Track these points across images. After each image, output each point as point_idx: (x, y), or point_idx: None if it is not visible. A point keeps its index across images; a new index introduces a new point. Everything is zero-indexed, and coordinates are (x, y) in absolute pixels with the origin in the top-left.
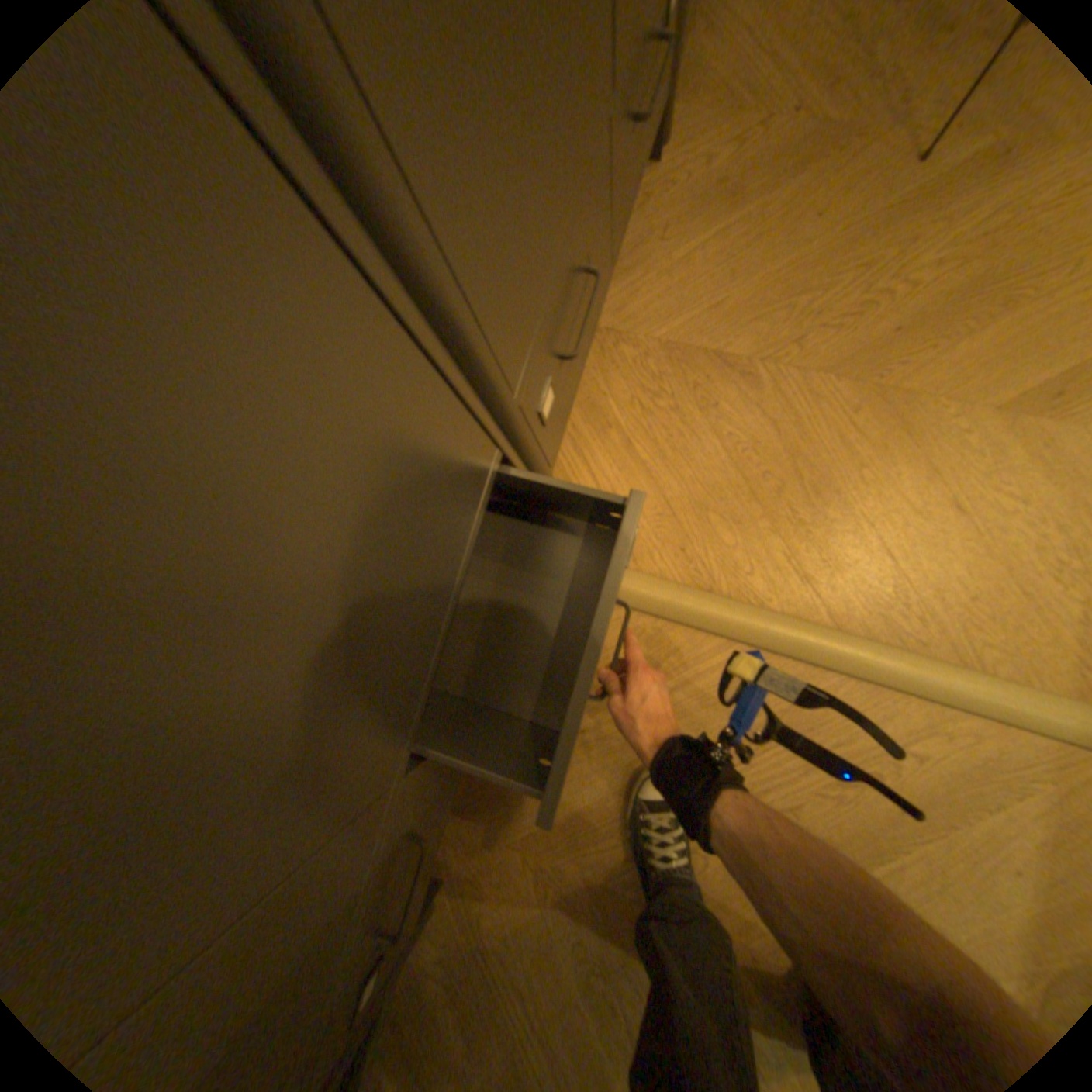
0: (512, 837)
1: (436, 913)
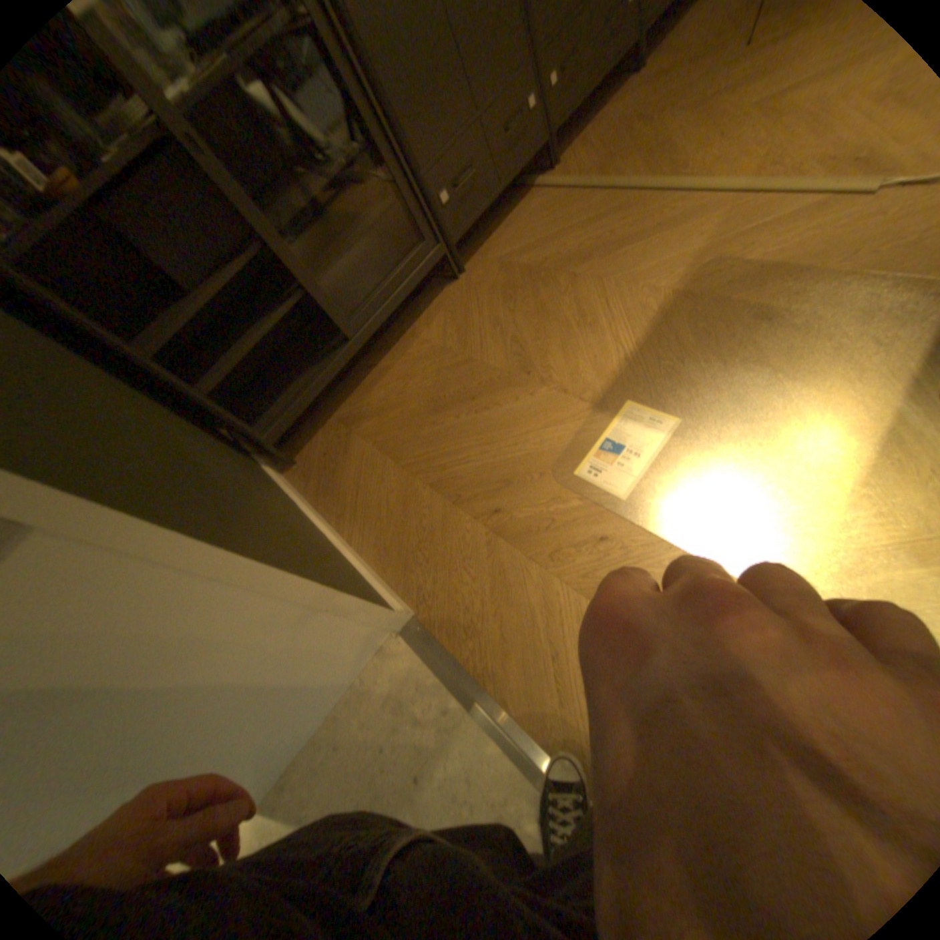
0: (499, 255)
1: (461, 277)
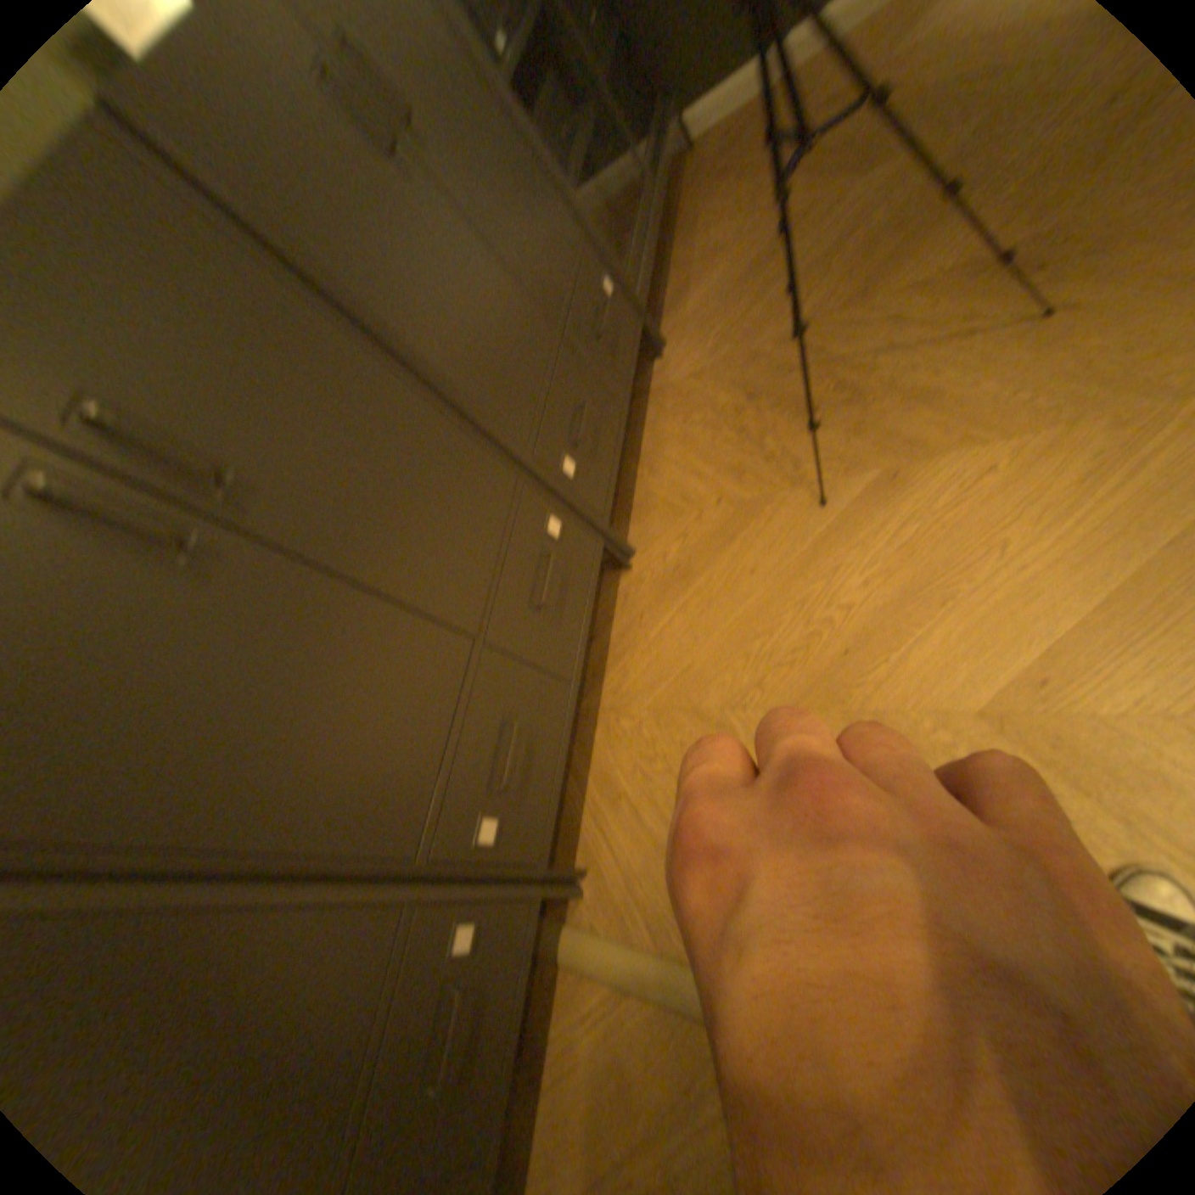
0: None
1: None
